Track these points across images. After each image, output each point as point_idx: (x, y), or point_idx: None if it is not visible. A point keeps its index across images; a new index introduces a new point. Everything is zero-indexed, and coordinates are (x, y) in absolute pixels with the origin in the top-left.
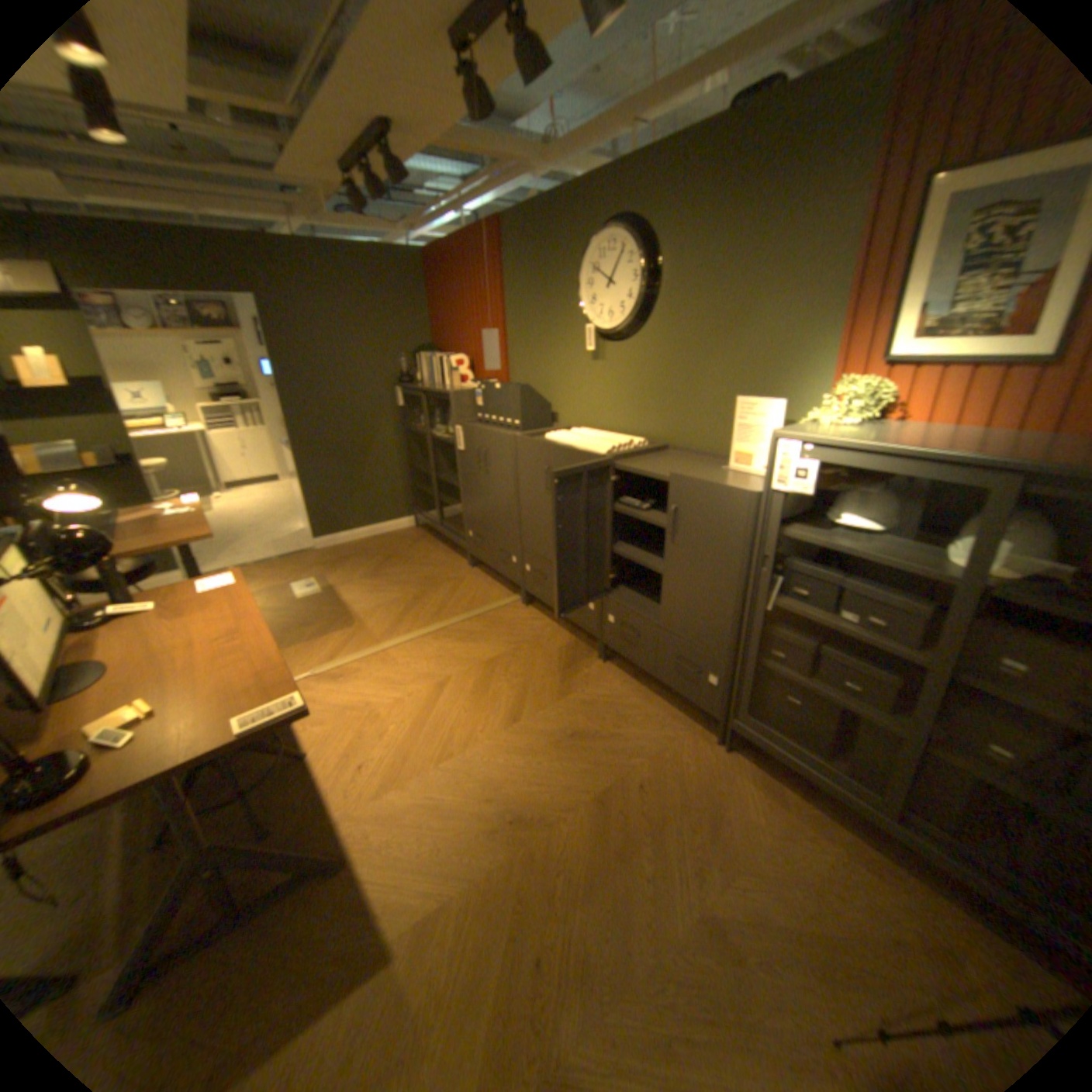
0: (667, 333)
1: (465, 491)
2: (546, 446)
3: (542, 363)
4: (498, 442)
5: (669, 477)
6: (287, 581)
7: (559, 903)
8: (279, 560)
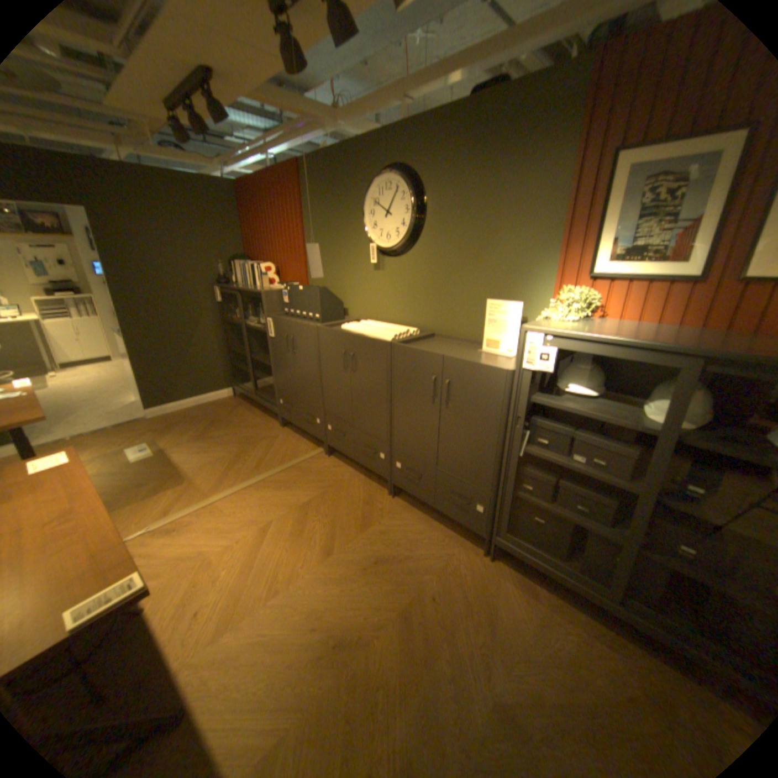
0: (431, 251)
1: (275, 368)
2: (342, 334)
3: (334, 271)
4: (302, 331)
5: (442, 358)
6: (119, 448)
7: (380, 716)
8: (111, 429)
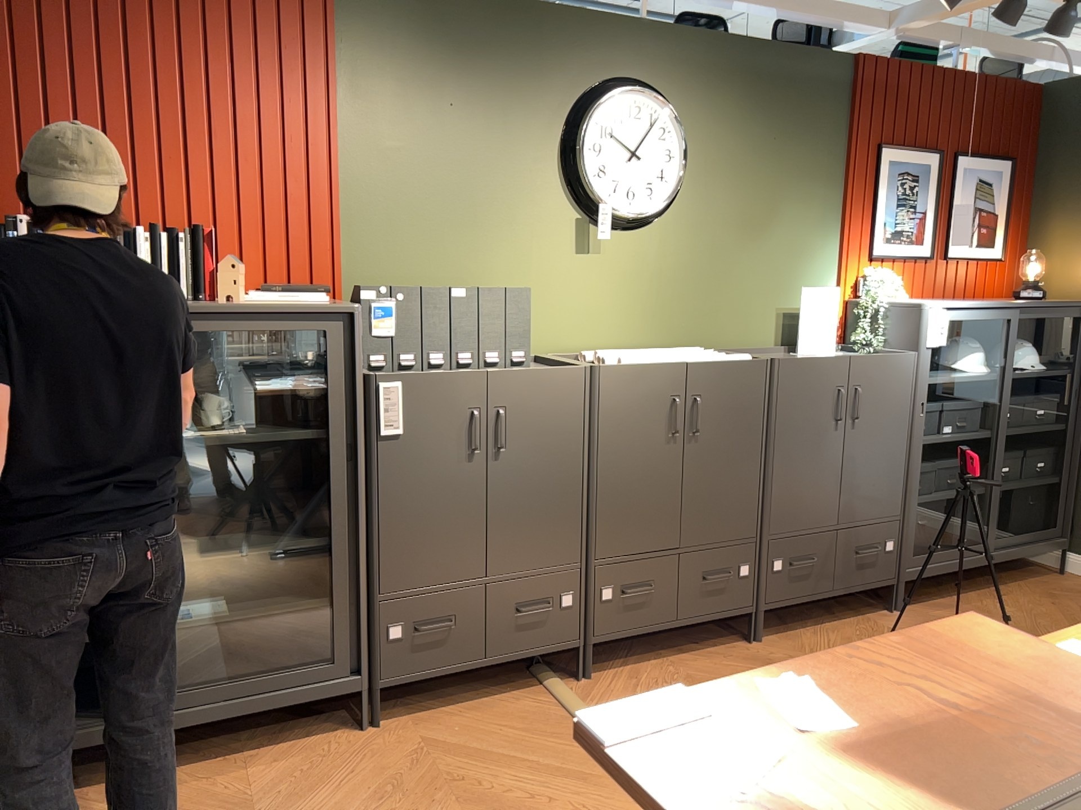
0: (694, 224)
1: (377, 534)
2: (672, 367)
3: (454, 253)
4: (539, 387)
5: (849, 361)
6: None
7: None
8: None
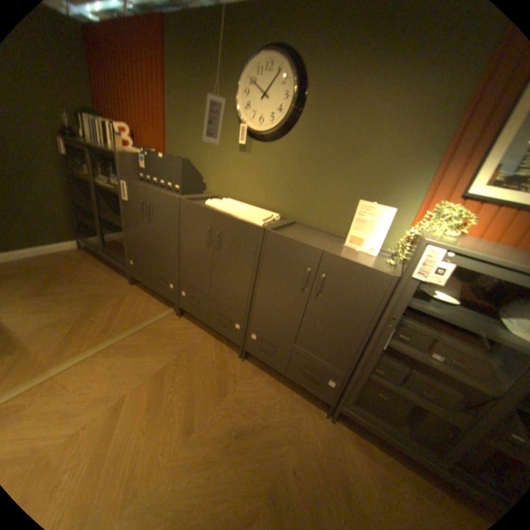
0: (304, 143)
1: (126, 230)
2: (209, 211)
3: (195, 144)
4: (161, 199)
5: (321, 253)
6: None
7: None
8: None
